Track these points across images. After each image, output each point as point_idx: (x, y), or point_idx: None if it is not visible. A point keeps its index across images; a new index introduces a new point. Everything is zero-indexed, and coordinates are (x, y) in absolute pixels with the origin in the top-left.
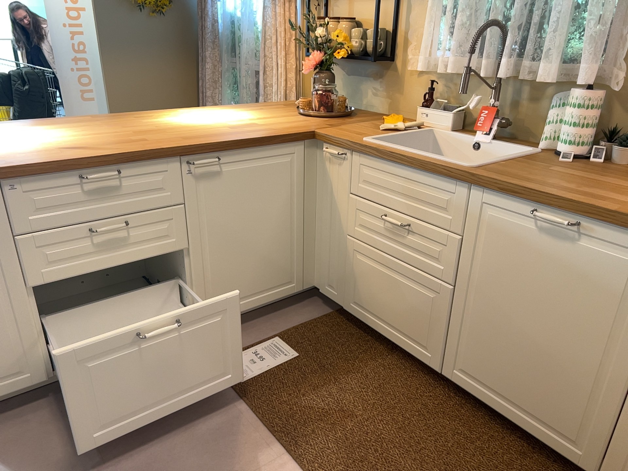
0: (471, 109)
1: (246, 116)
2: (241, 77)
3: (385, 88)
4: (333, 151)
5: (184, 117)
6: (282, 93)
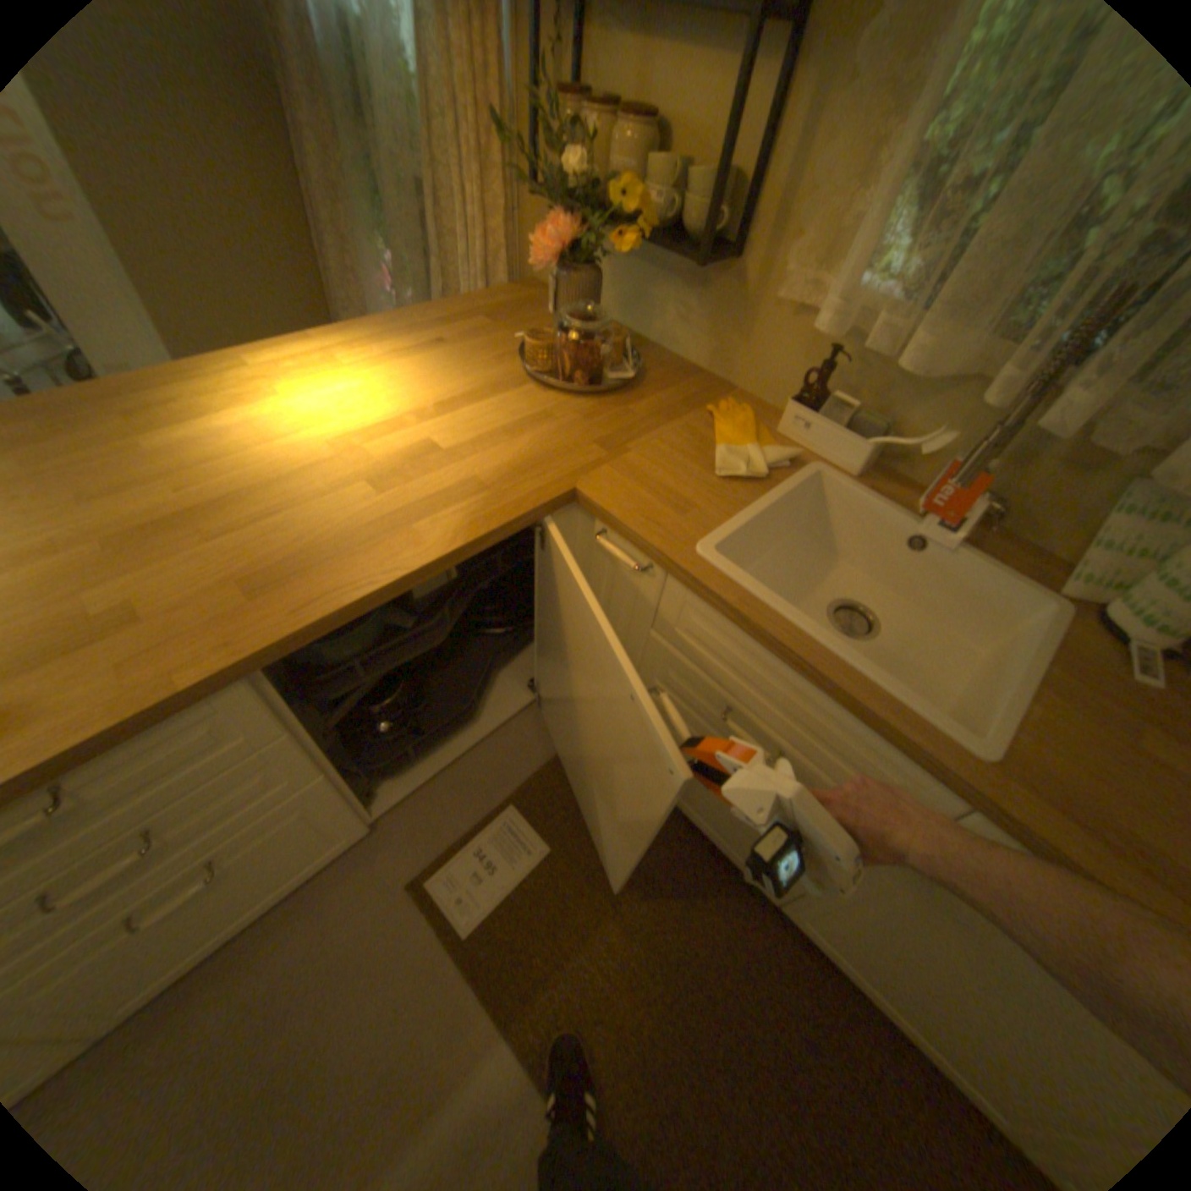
0: (927, 451)
1: (409, 392)
2: (385, 193)
3: (711, 311)
4: (623, 558)
5: (254, 403)
6: (478, 264)
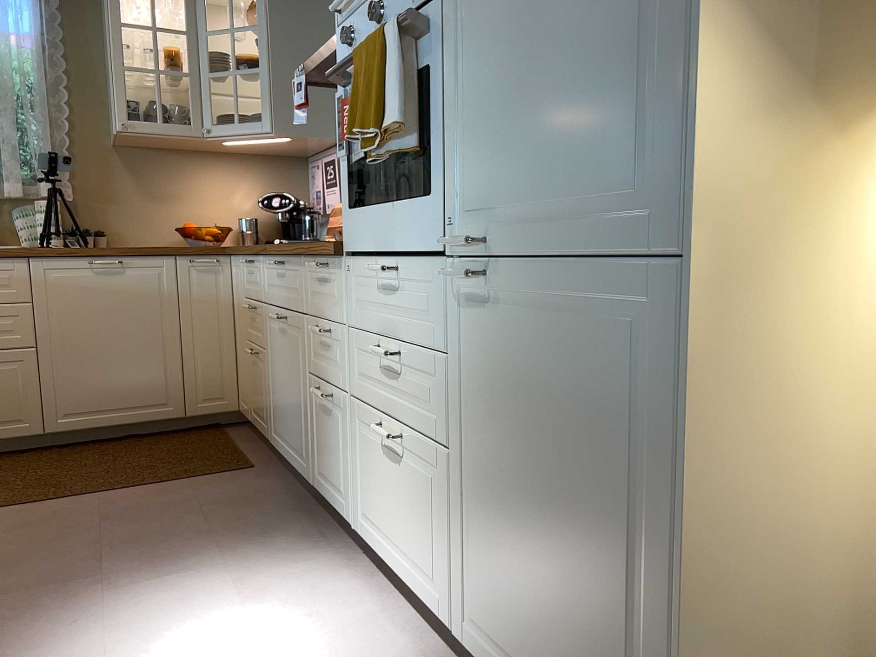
0: None
1: None
2: None
3: None
4: None
5: None
6: None
